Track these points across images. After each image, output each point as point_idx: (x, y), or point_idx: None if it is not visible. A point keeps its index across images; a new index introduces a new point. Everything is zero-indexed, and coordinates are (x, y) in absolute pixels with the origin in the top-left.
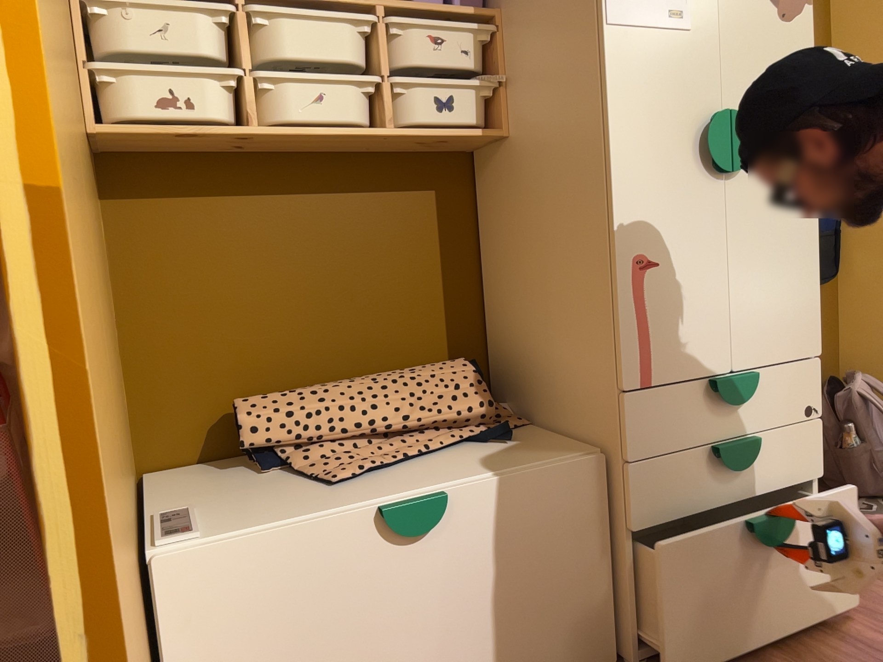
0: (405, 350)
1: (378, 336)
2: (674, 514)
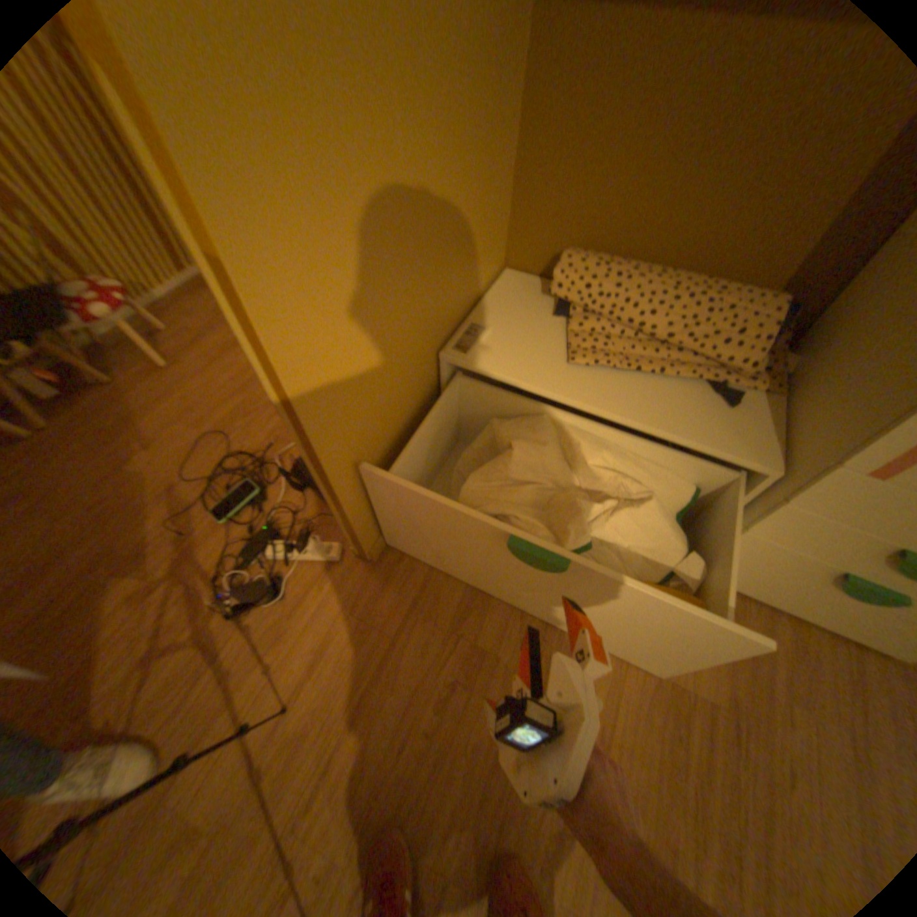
0: (742, 259)
1: (725, 234)
2: (799, 547)
